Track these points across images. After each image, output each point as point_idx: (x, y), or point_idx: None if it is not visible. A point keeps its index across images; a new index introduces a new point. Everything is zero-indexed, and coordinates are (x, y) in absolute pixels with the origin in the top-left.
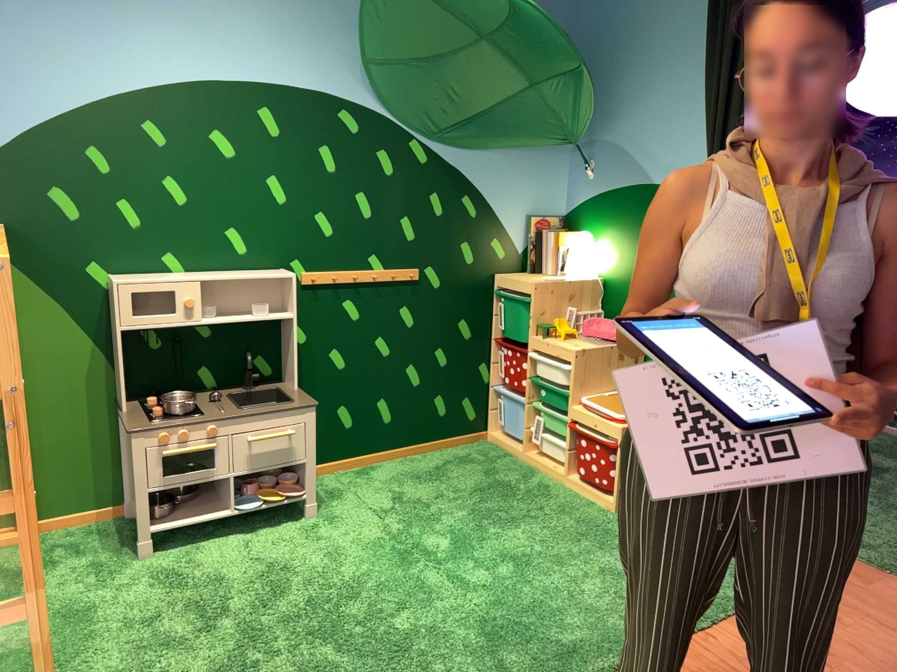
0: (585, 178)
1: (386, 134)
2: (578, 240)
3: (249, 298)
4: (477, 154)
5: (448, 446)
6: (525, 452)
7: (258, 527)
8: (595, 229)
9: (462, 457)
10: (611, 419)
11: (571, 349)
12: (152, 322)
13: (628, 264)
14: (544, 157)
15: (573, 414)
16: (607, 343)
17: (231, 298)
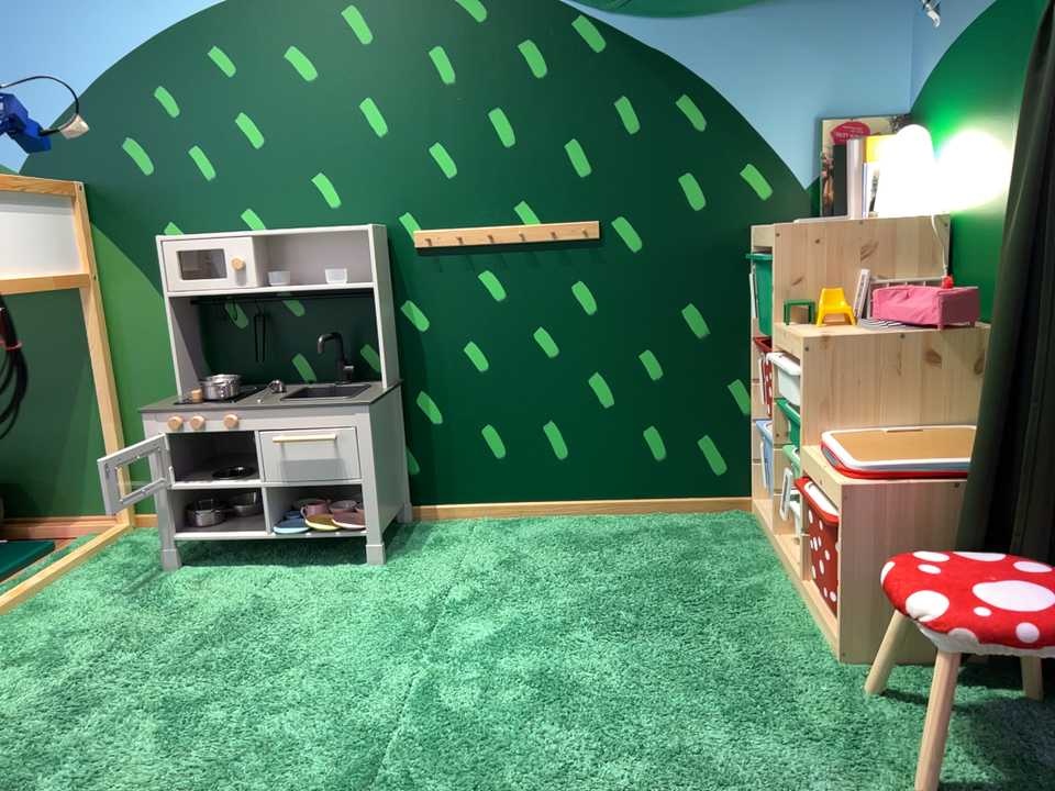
0: (931, 22)
1: (529, 8)
2: (899, 141)
3: (335, 263)
4: (702, 17)
5: (674, 513)
6: (776, 537)
7: (299, 568)
8: (946, 115)
9: (677, 532)
10: (844, 475)
11: (809, 336)
12: (192, 288)
13: (991, 167)
14: (854, 4)
15: (807, 464)
16: (908, 330)
17: (313, 264)
